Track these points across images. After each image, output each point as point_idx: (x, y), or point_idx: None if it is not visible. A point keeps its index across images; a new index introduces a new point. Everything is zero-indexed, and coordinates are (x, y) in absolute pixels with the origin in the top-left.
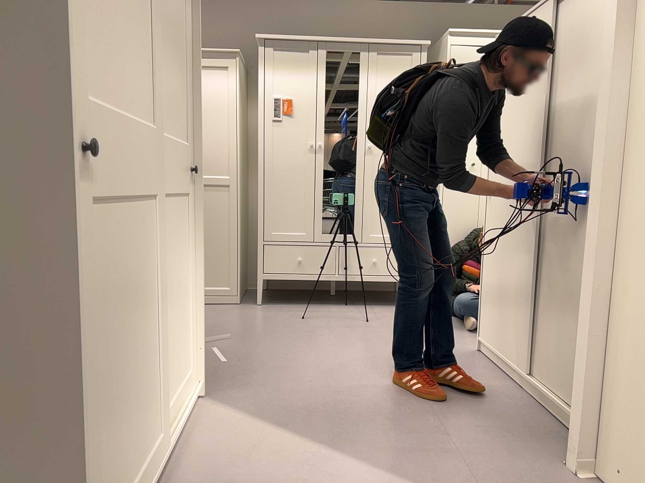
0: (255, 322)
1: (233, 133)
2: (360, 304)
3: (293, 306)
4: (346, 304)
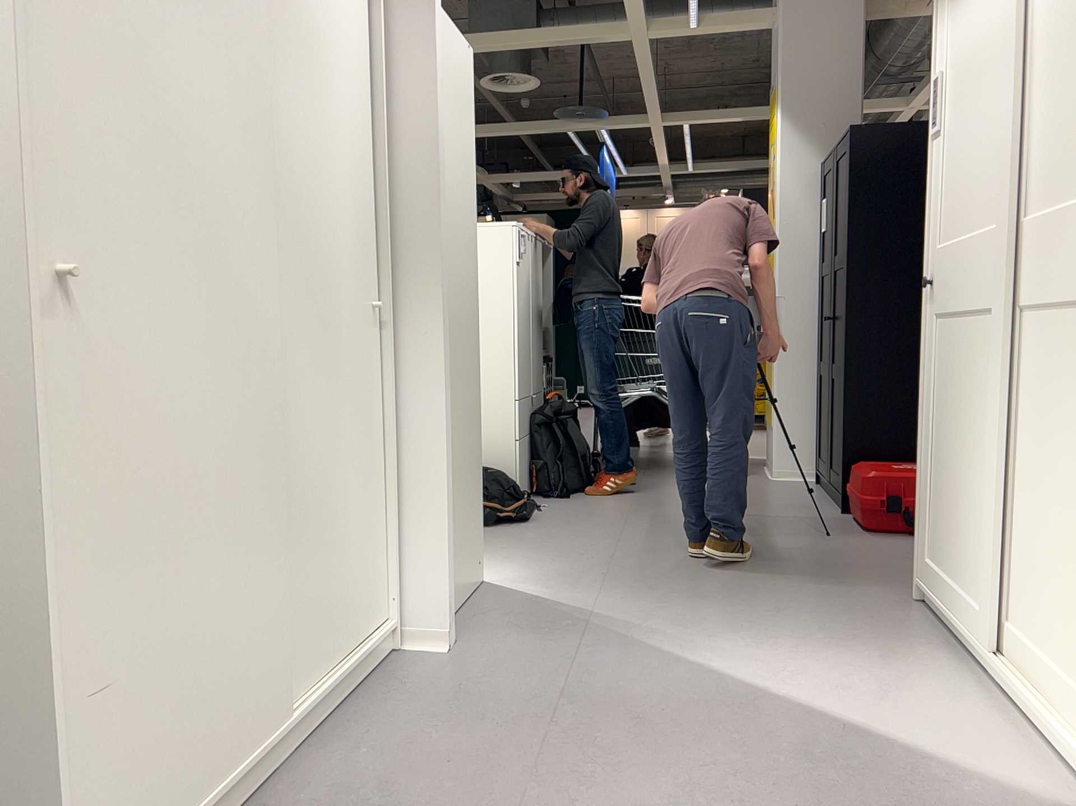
0: None
1: None
2: None
3: None
4: None
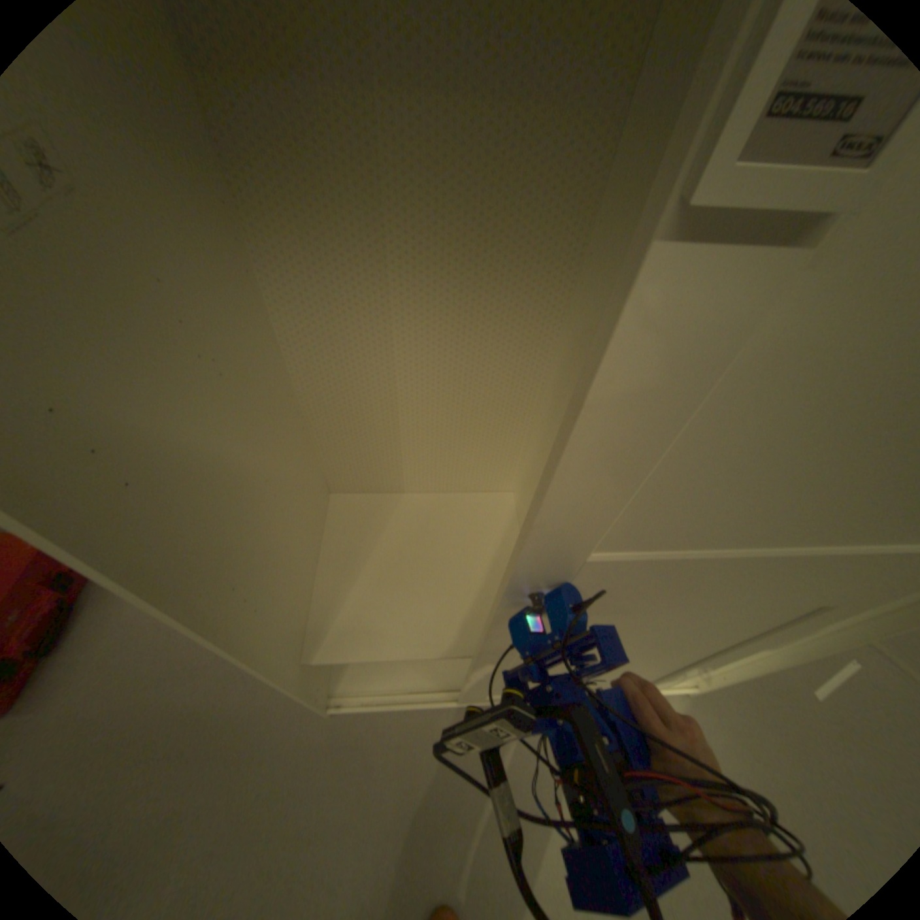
0: None
1: None
2: None
3: None
4: None
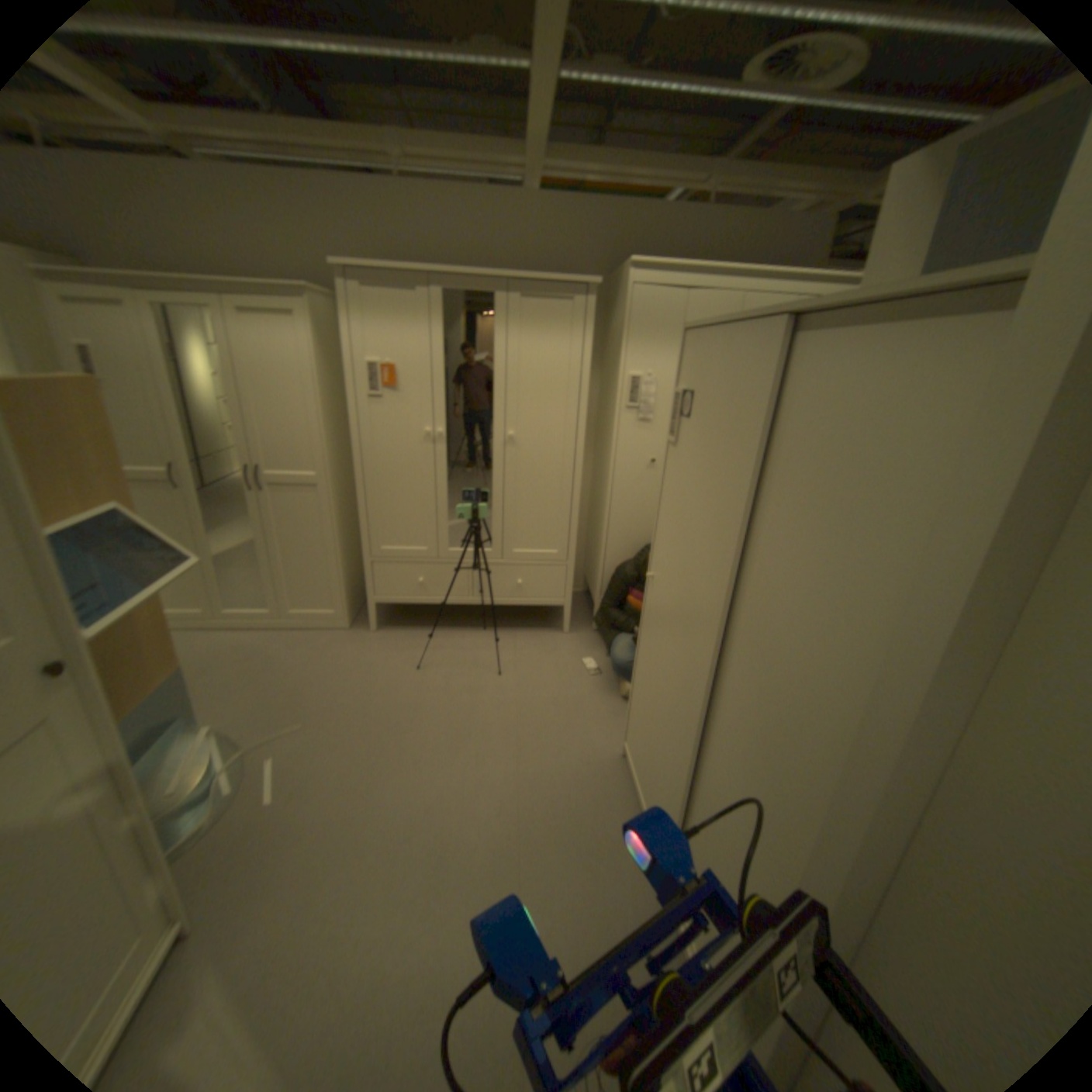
0: (355, 673)
1: (316, 411)
2: (503, 623)
3: (417, 630)
4: (485, 624)
